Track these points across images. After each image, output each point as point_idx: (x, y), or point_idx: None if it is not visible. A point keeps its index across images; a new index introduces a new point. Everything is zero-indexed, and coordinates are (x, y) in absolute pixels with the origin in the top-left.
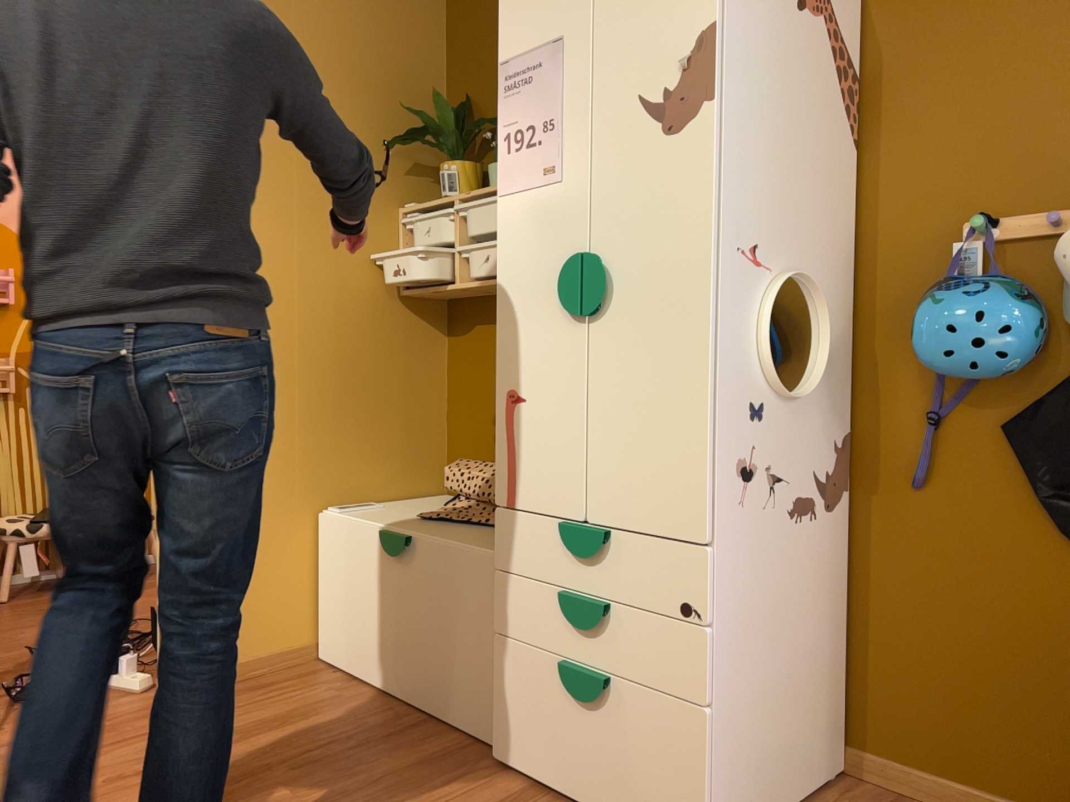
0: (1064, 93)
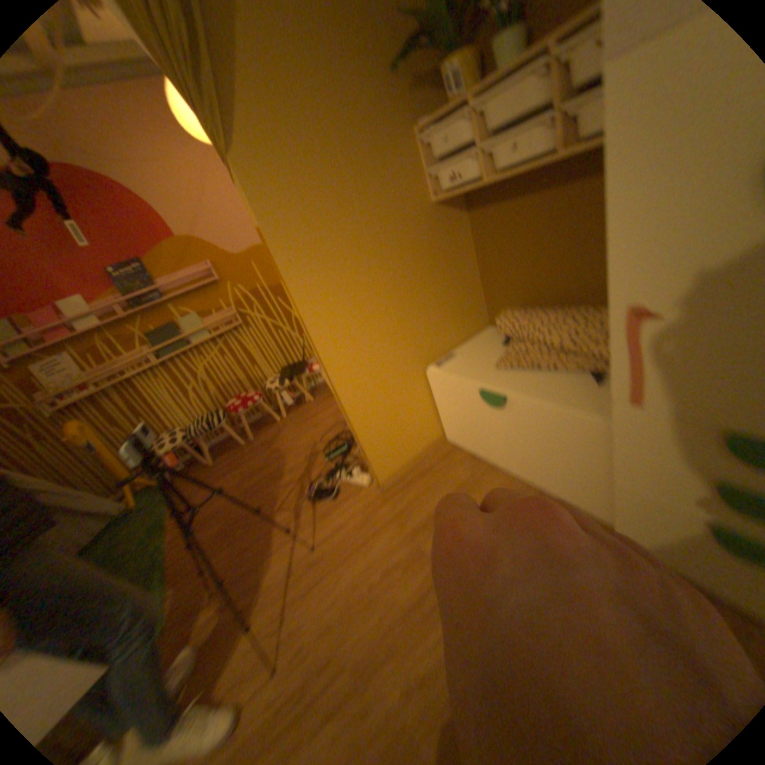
0: None
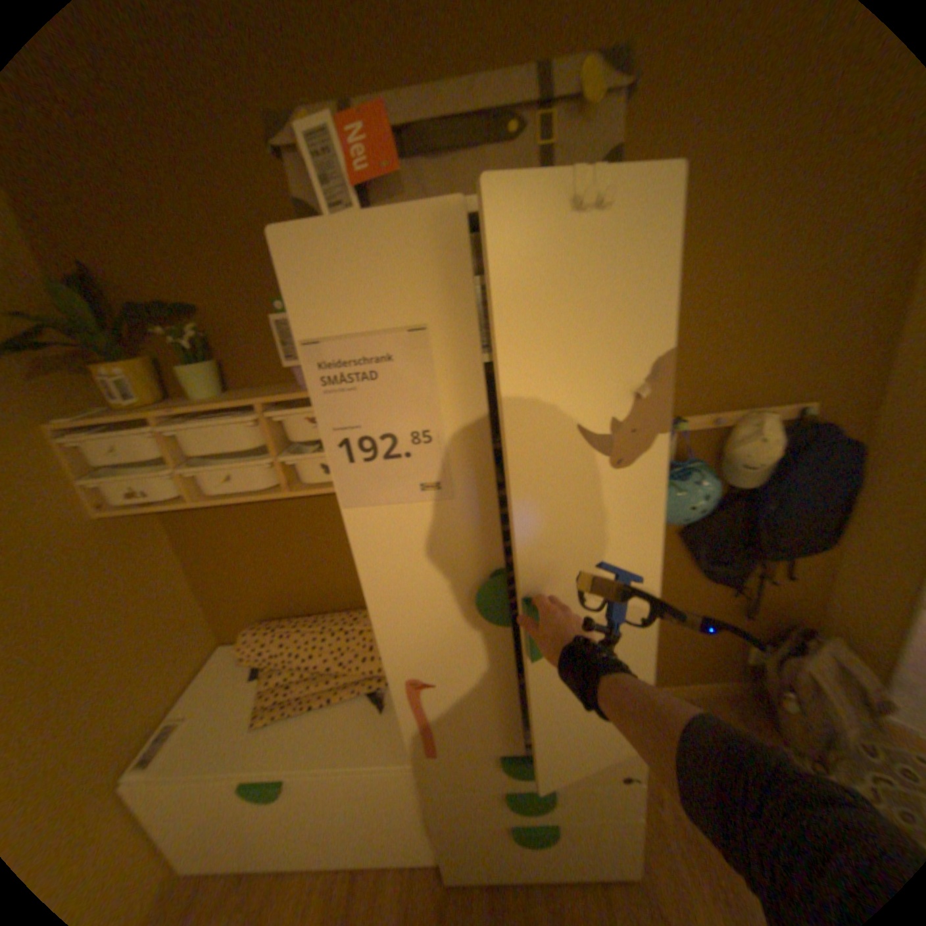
0: (725, 335)
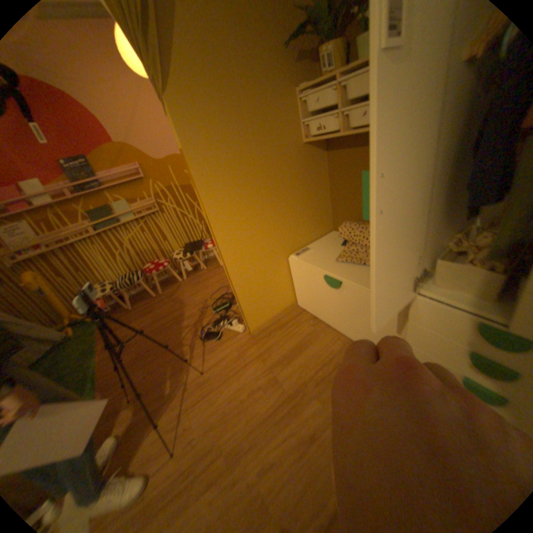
0: None
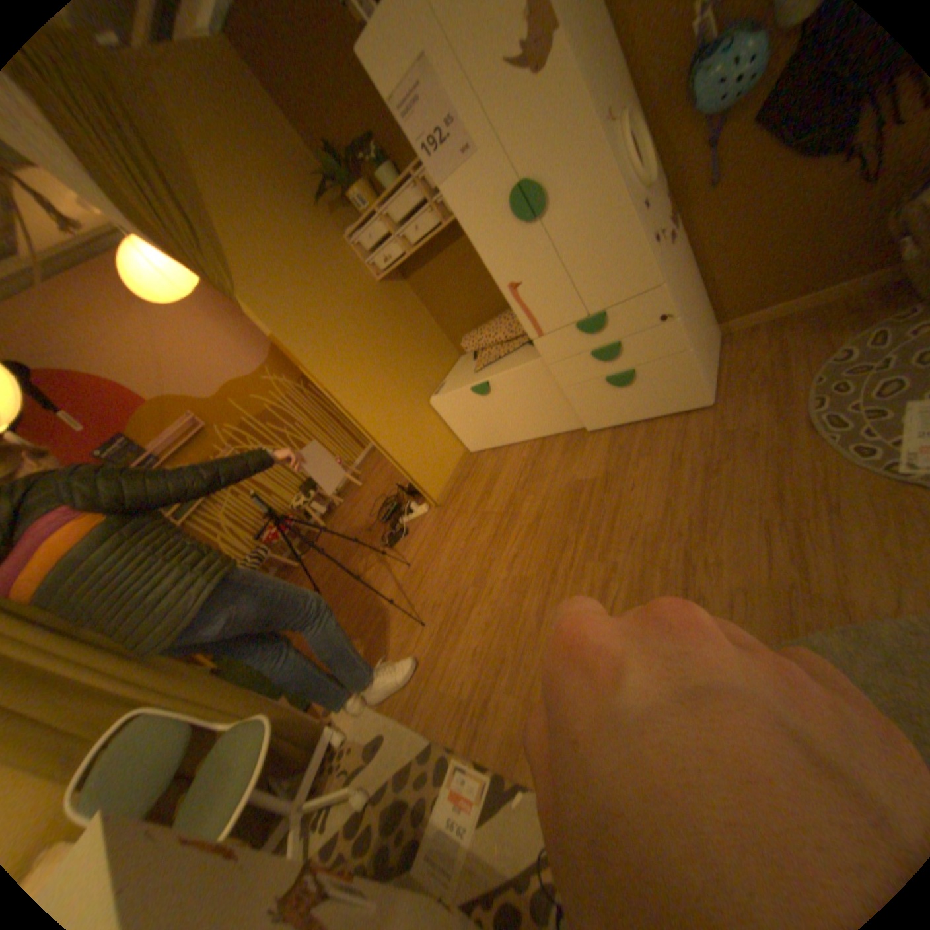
0: None
